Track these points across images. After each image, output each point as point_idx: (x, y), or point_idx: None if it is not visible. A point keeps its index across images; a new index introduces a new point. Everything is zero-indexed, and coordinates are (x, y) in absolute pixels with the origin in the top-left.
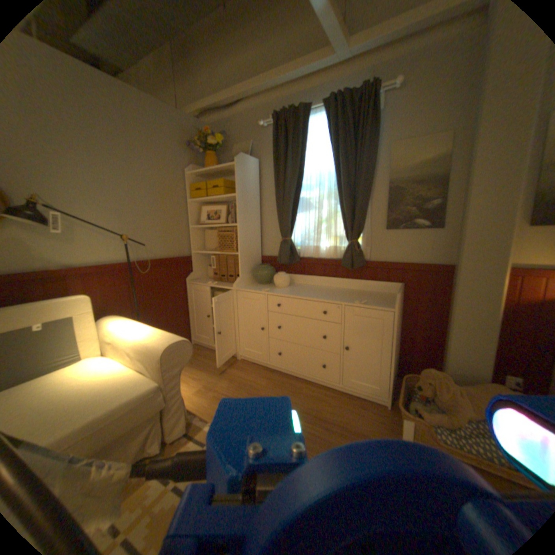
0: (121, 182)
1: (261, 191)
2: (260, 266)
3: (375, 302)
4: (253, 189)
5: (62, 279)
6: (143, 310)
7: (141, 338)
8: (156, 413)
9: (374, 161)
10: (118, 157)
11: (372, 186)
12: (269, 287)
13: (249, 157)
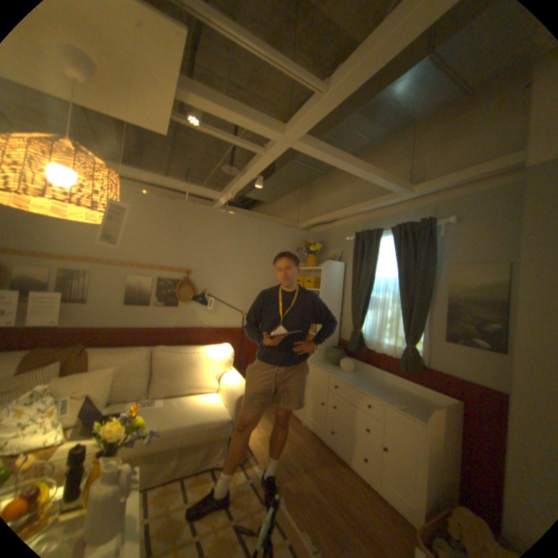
0: (249, 278)
1: (344, 286)
2: (332, 349)
3: (416, 413)
4: (336, 285)
5: (206, 334)
6: (245, 363)
7: (232, 384)
8: (226, 439)
9: (431, 280)
10: (250, 263)
11: (433, 299)
12: (335, 369)
13: (334, 262)
